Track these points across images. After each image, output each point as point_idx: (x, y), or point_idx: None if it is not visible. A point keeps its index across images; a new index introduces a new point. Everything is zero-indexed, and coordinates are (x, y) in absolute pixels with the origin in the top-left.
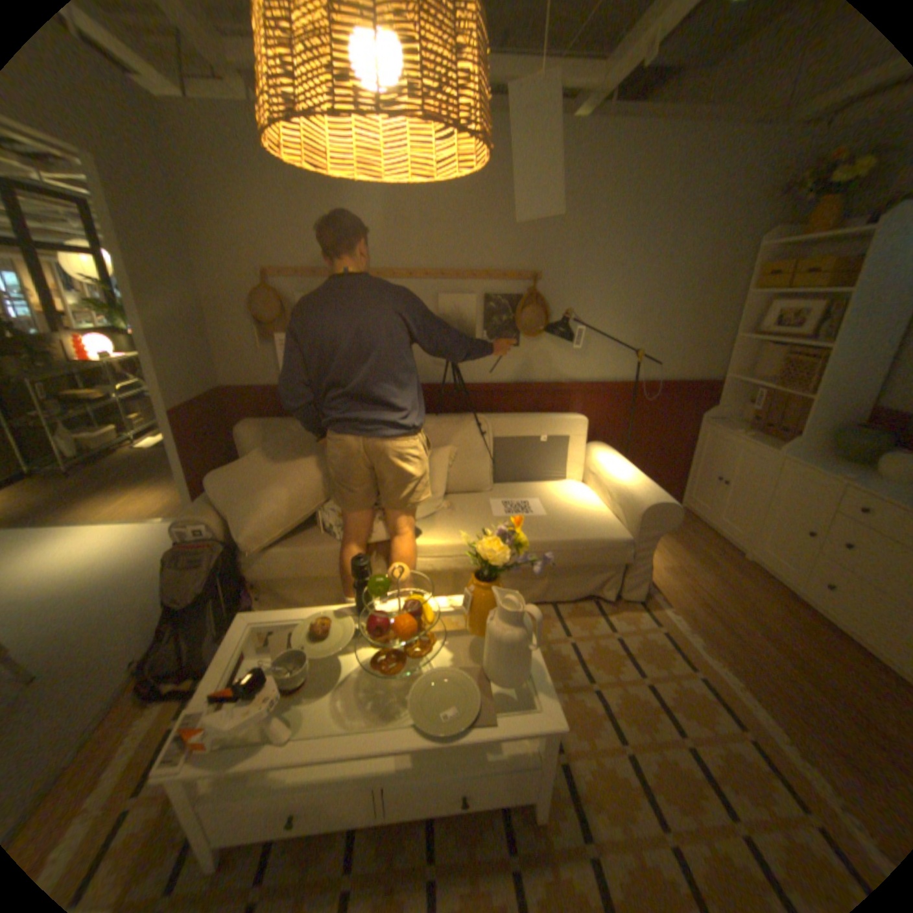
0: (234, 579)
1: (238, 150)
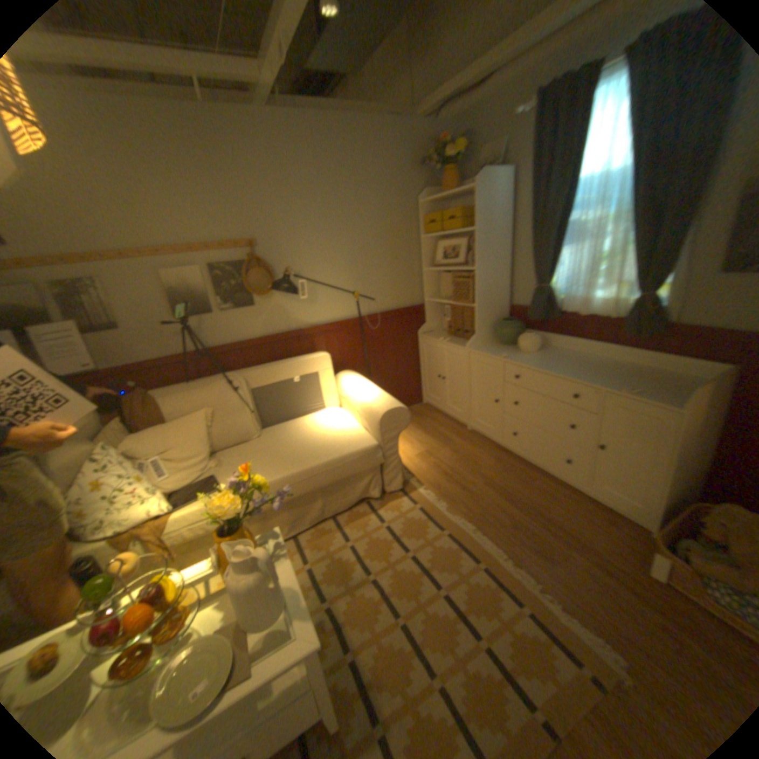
0: None
1: None
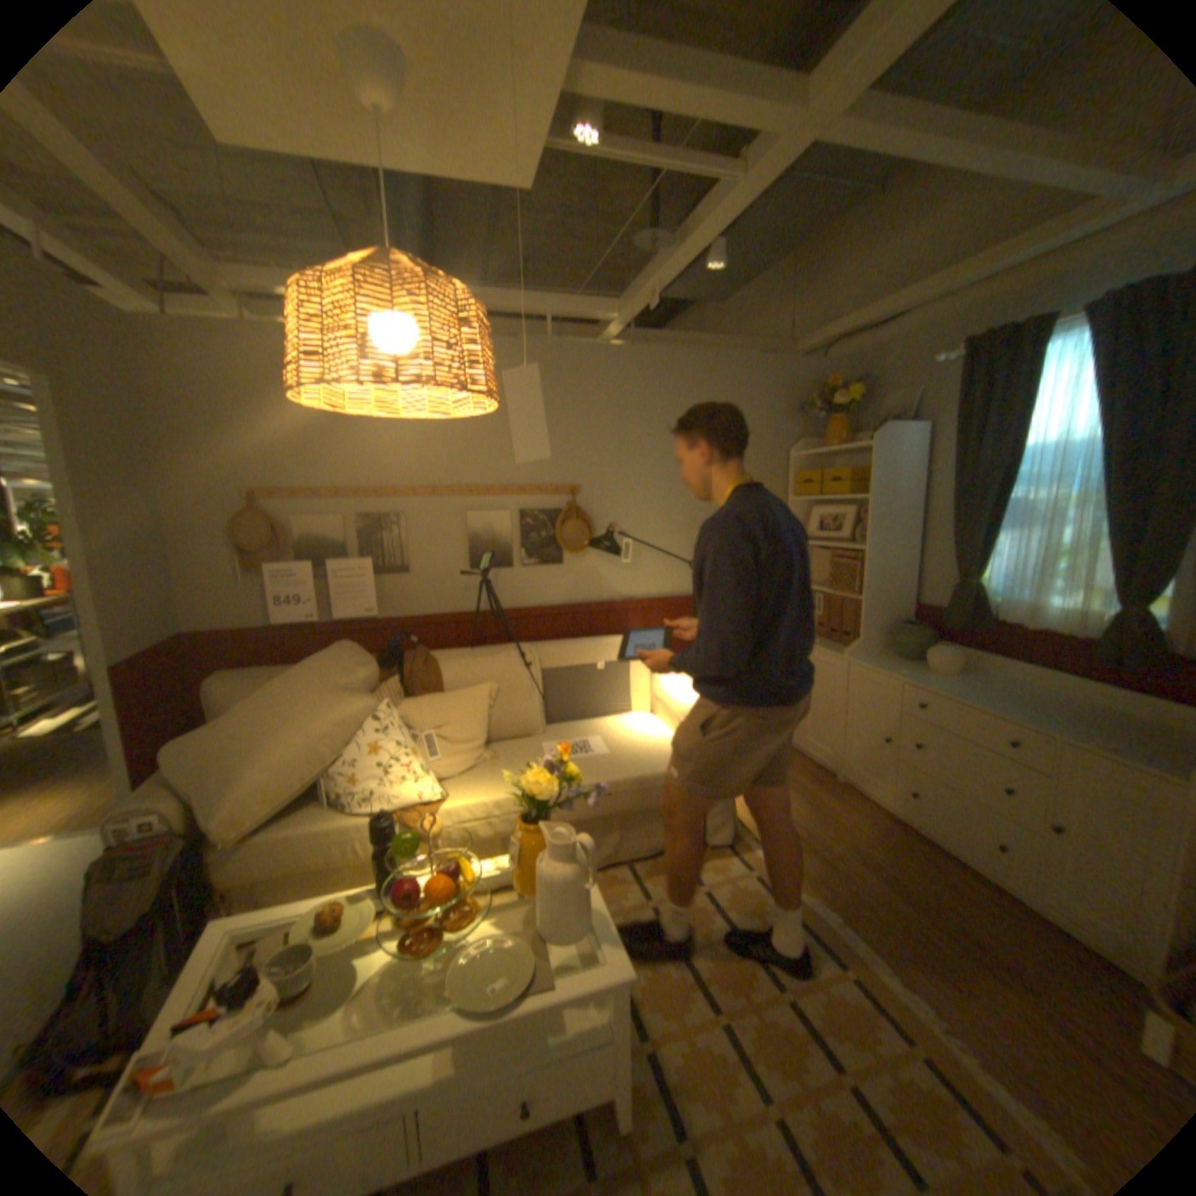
0: (195, 891)
1: (226, 367)
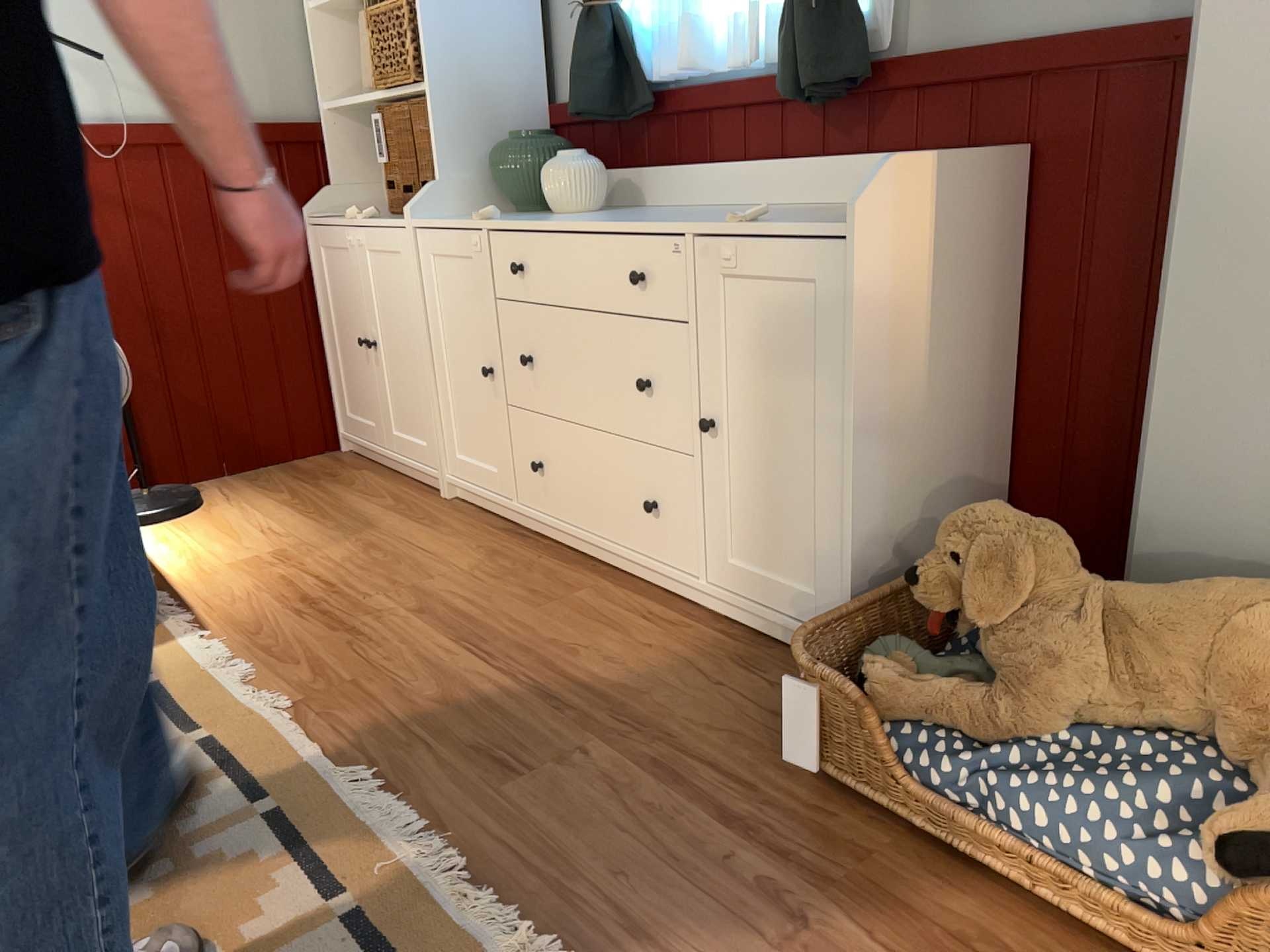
0: None
1: None
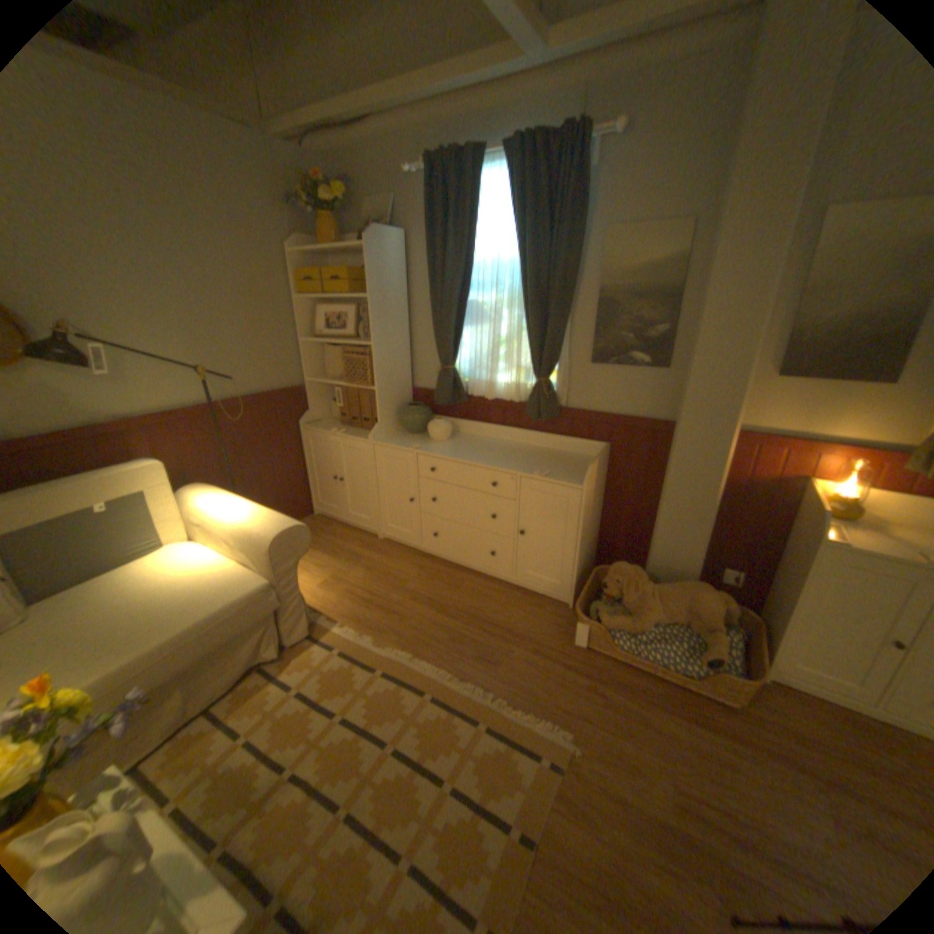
0: None
1: None
